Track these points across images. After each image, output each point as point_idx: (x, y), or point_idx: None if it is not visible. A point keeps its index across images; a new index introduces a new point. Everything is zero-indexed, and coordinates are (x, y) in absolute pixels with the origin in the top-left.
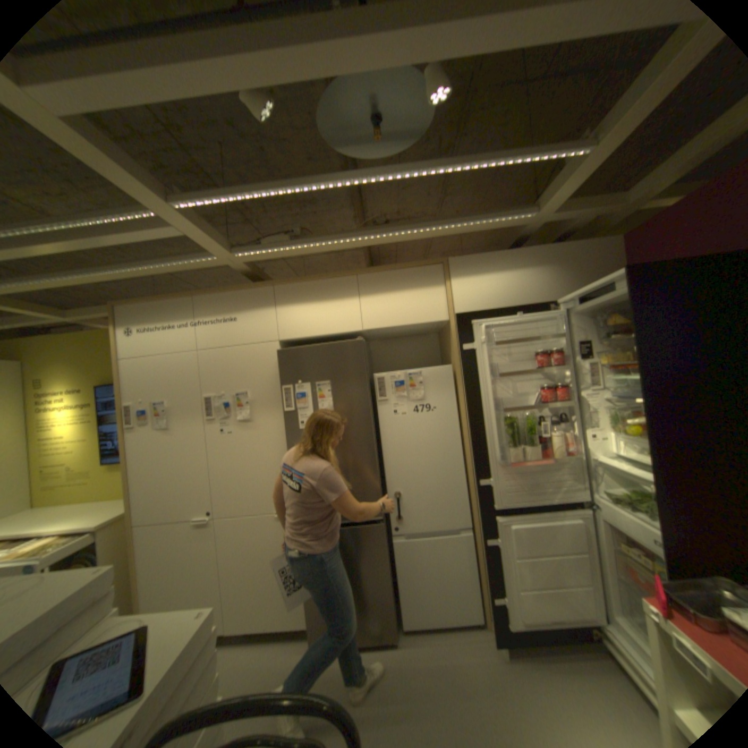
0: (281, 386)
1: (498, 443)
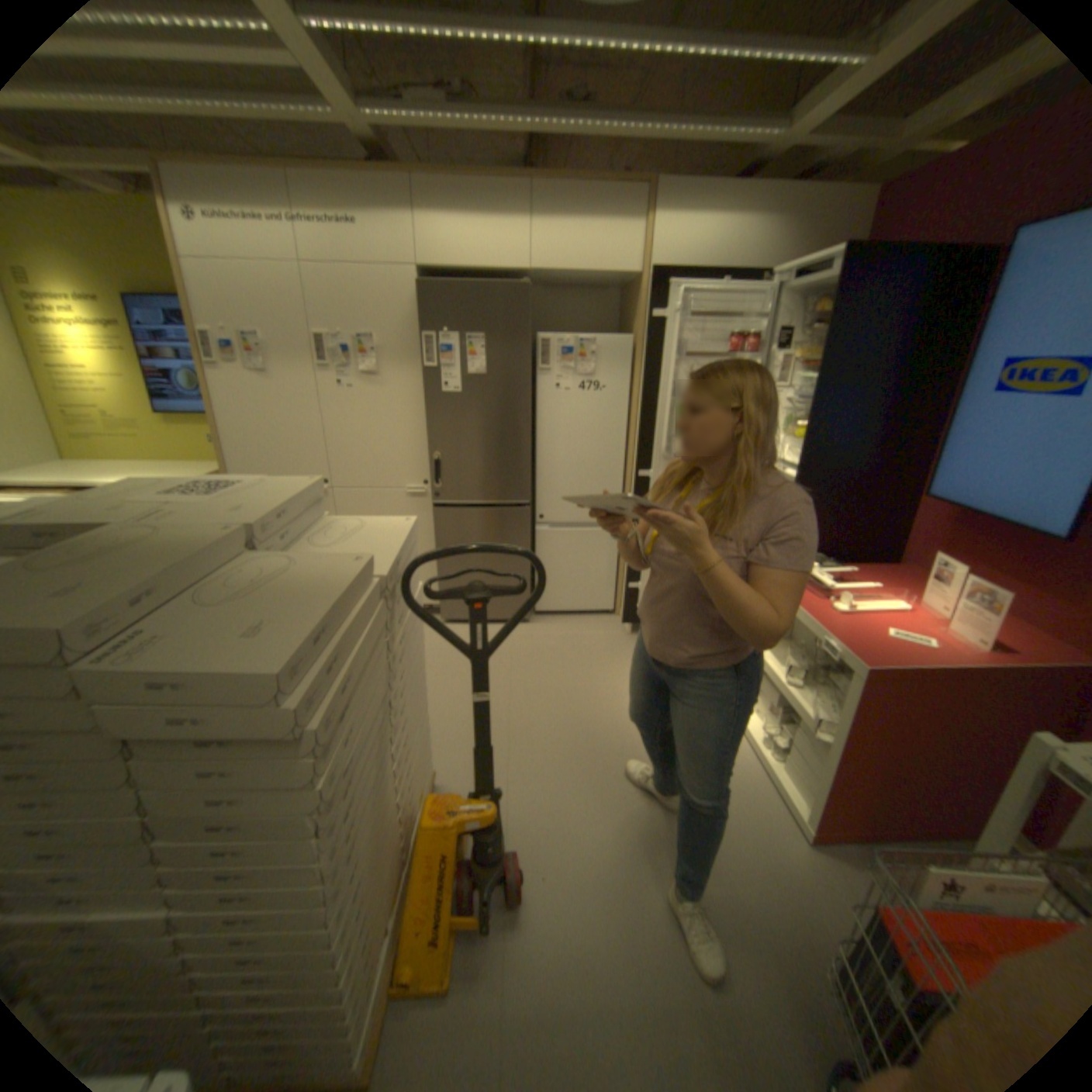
0: (420, 334)
1: (666, 433)
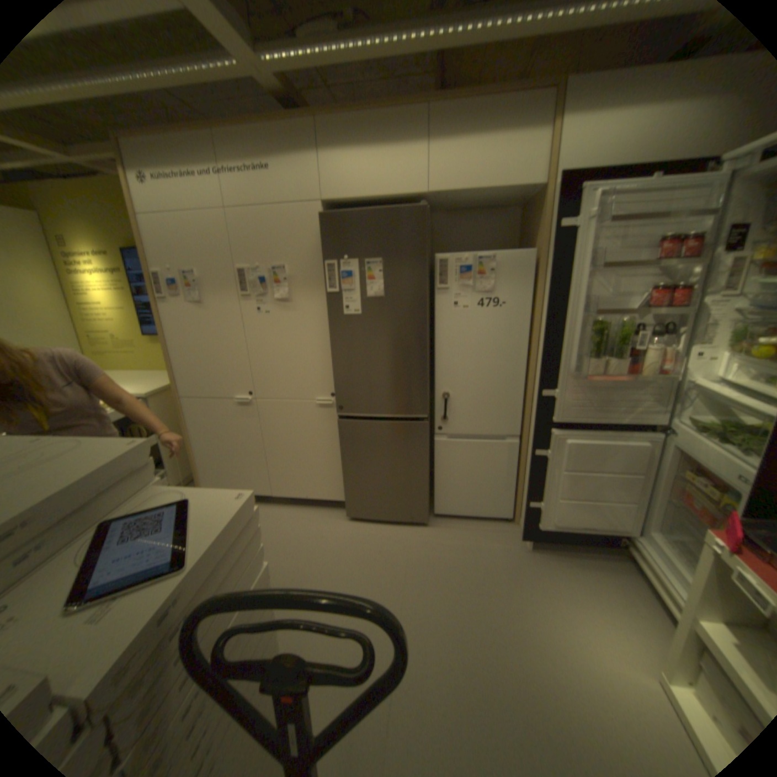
0: (324, 261)
1: (577, 350)
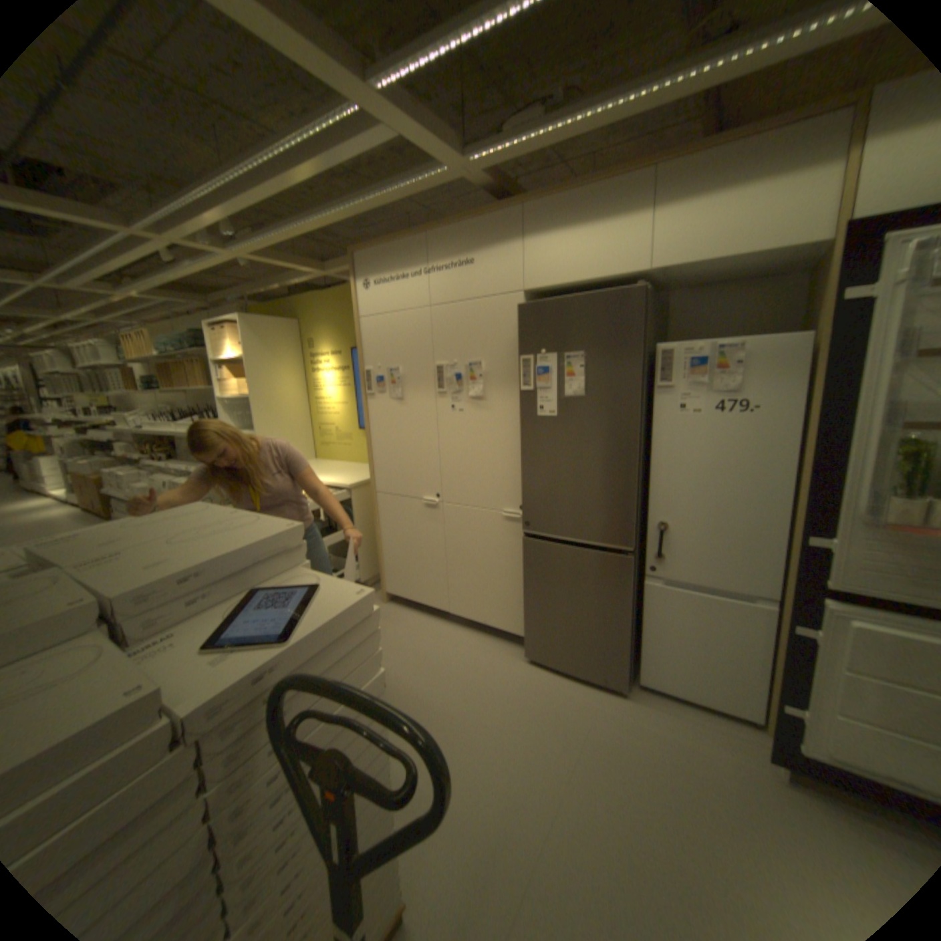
0: (519, 357)
1: (870, 483)
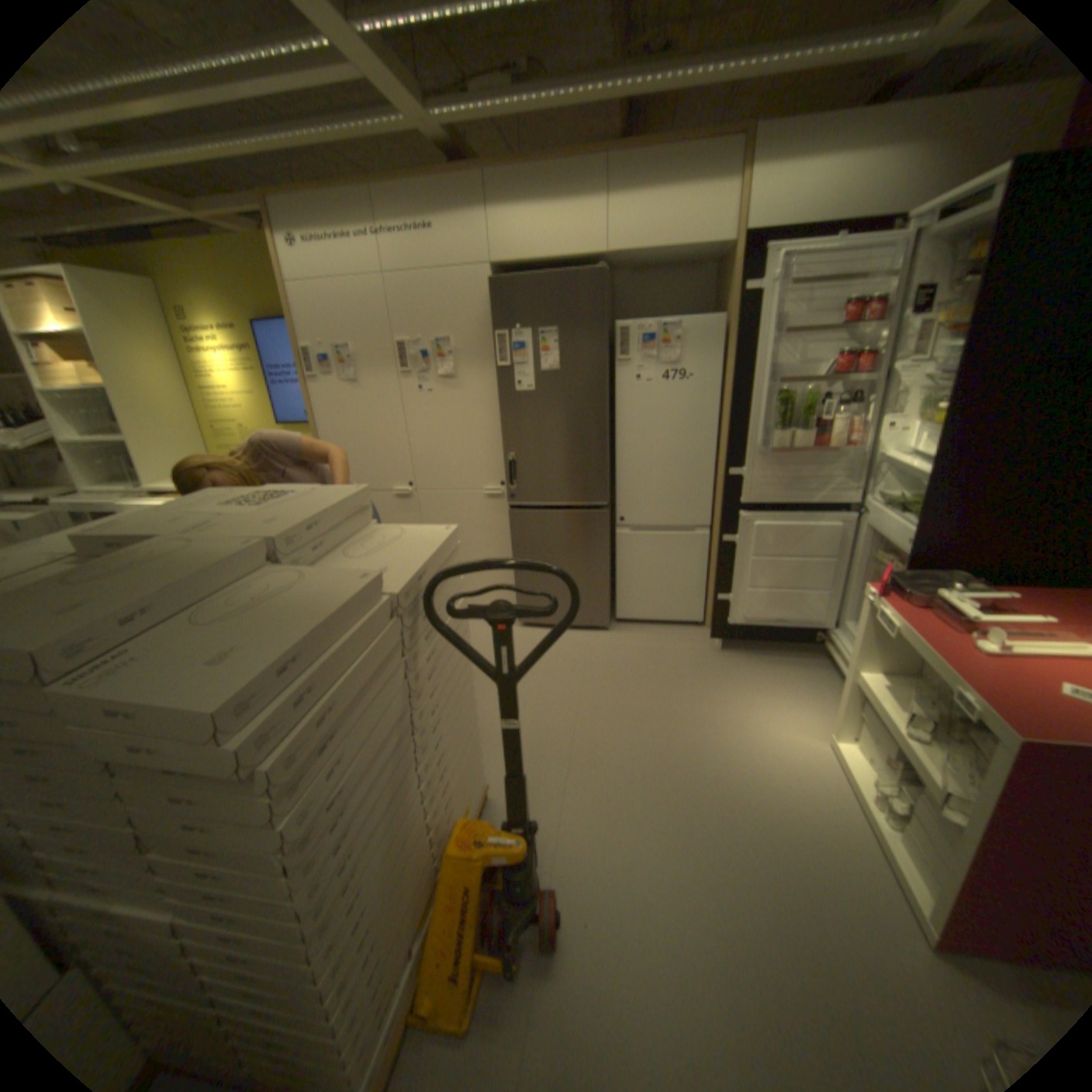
0: (494, 333)
1: (763, 424)
